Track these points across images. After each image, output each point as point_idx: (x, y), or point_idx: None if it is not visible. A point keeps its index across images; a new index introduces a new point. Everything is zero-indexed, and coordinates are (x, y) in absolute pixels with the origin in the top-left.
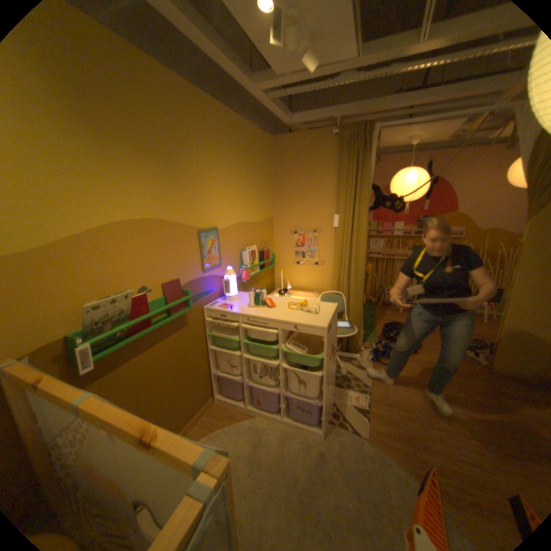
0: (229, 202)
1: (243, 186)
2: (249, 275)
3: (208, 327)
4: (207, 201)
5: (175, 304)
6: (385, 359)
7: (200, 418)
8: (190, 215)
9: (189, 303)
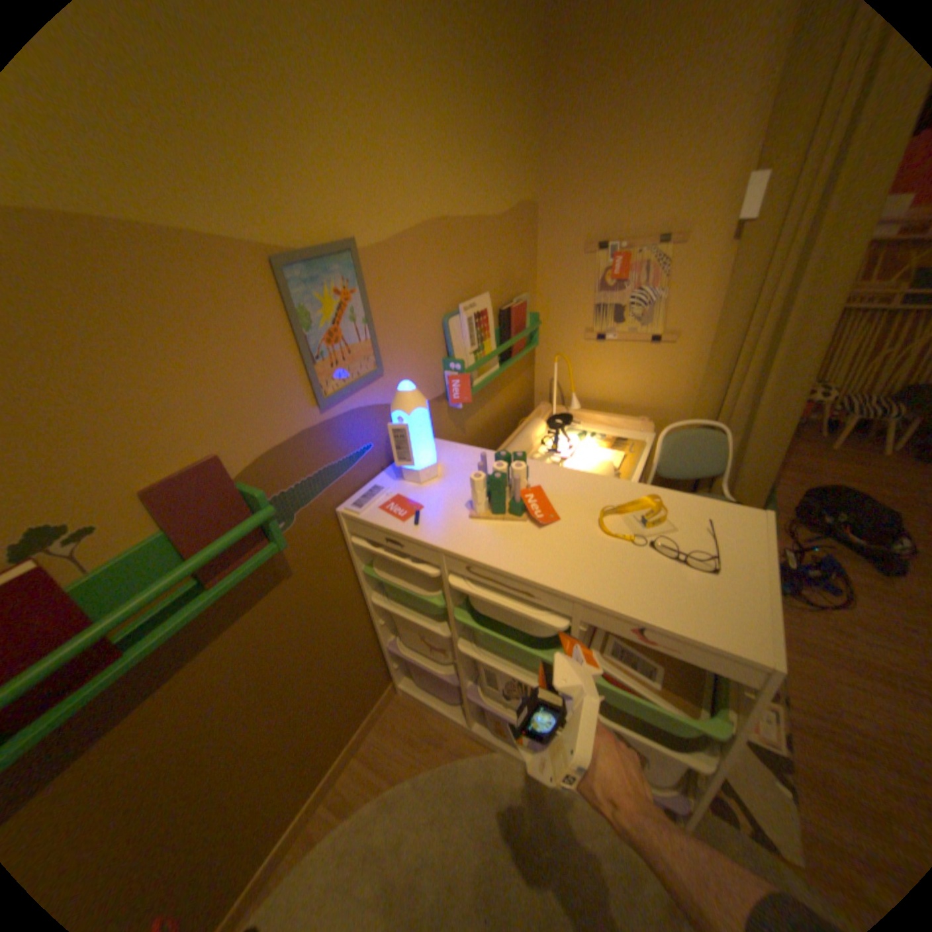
0: (393, 132)
1: (443, 67)
2: (471, 390)
3: (360, 554)
4: (294, 119)
5: (206, 559)
6: (814, 588)
7: (366, 738)
8: (216, 184)
9: (273, 529)
